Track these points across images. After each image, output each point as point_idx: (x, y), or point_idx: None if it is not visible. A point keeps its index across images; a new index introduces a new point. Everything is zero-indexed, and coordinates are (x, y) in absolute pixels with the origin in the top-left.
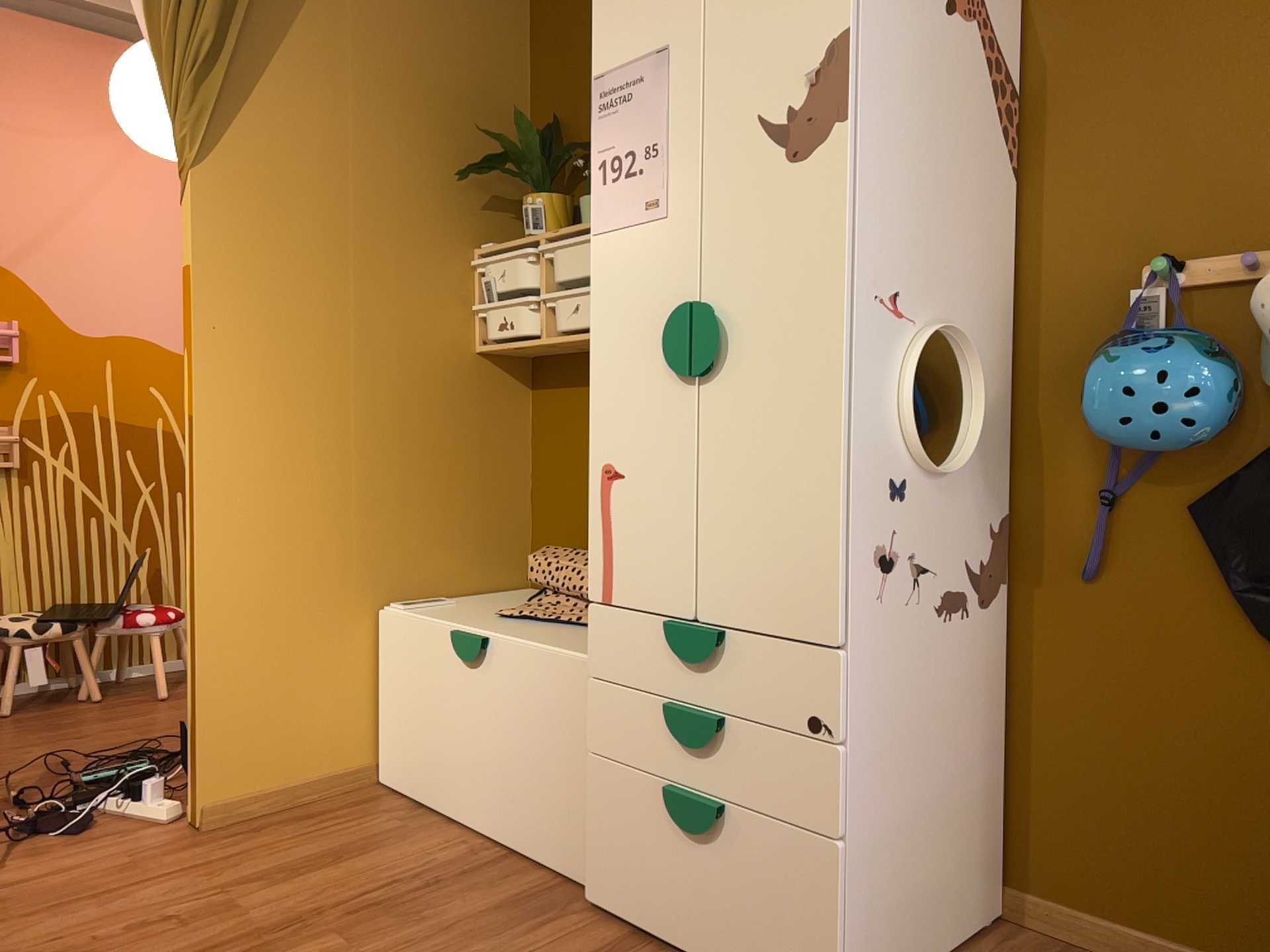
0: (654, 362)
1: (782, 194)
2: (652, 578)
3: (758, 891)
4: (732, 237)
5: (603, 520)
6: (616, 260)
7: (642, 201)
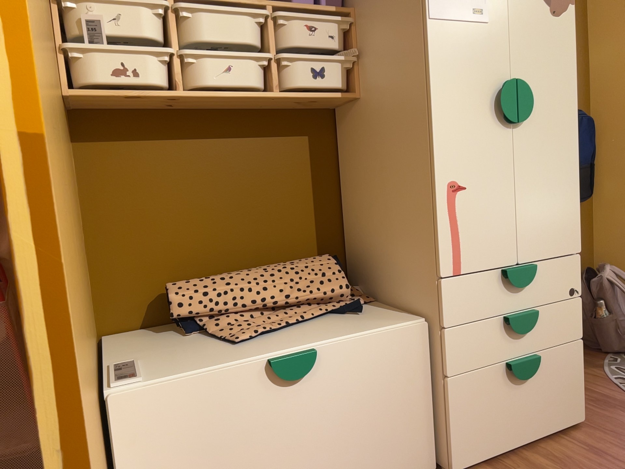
0: (484, 114)
1: (549, 31)
2: (491, 248)
3: (552, 384)
4: (526, 47)
5: (452, 220)
6: (452, 42)
7: (471, 7)
